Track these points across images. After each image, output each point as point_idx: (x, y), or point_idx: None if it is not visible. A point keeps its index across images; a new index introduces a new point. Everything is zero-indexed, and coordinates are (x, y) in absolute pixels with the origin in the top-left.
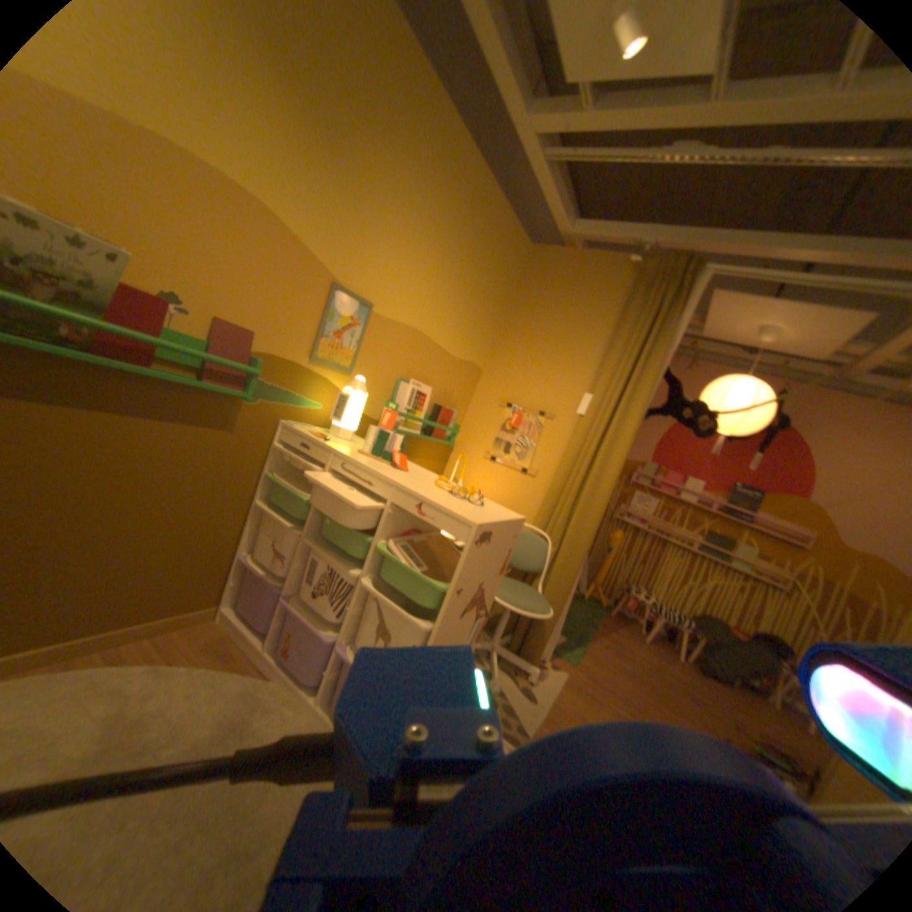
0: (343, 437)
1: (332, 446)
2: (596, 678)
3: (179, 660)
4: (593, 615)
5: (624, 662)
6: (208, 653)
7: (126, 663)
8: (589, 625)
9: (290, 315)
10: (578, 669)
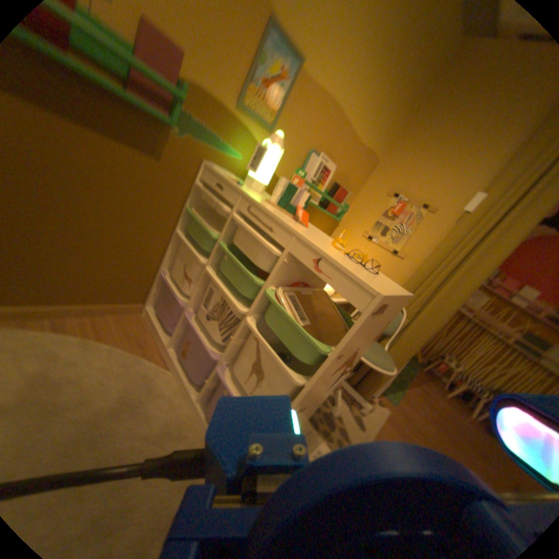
0: (256, 189)
1: (244, 191)
2: (411, 419)
3: (109, 340)
4: (411, 368)
5: (432, 410)
6: (132, 339)
7: (70, 334)
8: (408, 375)
9: (224, 45)
10: (398, 409)
